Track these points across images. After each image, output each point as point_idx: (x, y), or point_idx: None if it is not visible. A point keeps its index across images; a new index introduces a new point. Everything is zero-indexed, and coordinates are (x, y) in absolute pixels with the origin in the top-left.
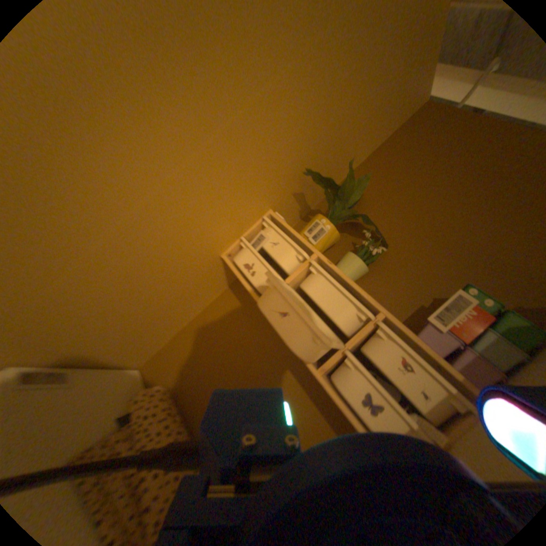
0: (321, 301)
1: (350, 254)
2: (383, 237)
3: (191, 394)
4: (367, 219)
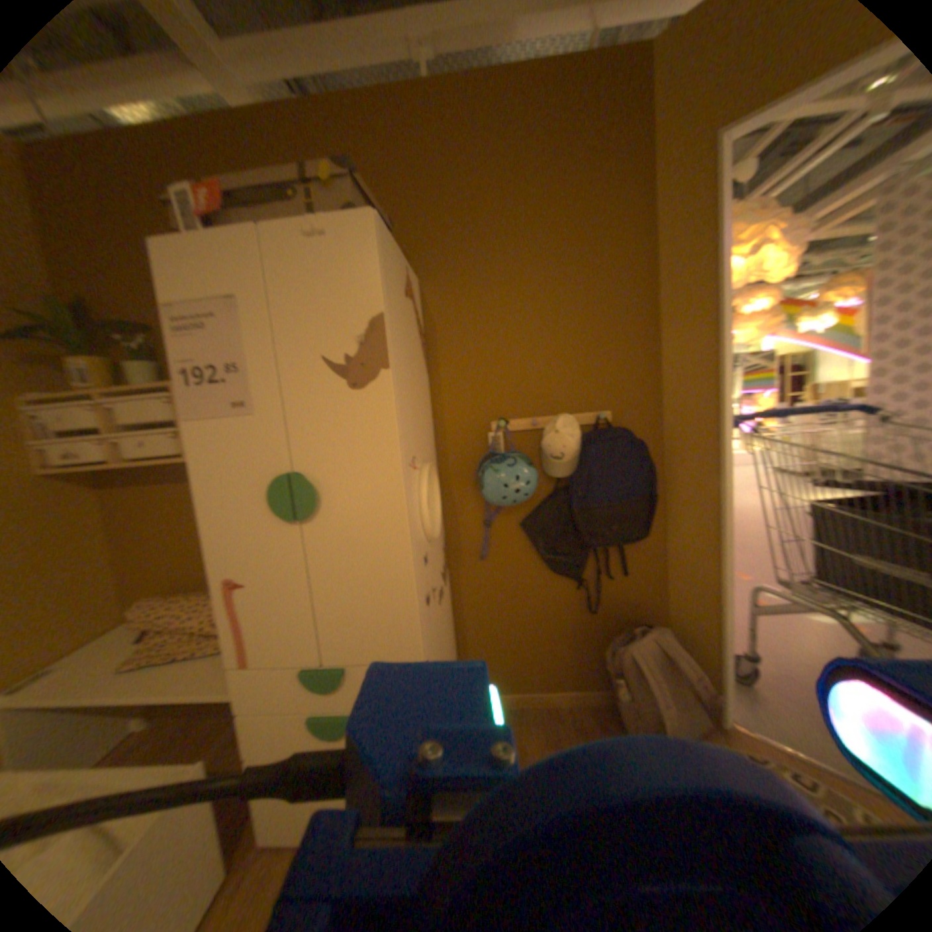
0: (133, 418)
1: (120, 363)
2: (136, 321)
3: (171, 579)
4: (106, 317)
